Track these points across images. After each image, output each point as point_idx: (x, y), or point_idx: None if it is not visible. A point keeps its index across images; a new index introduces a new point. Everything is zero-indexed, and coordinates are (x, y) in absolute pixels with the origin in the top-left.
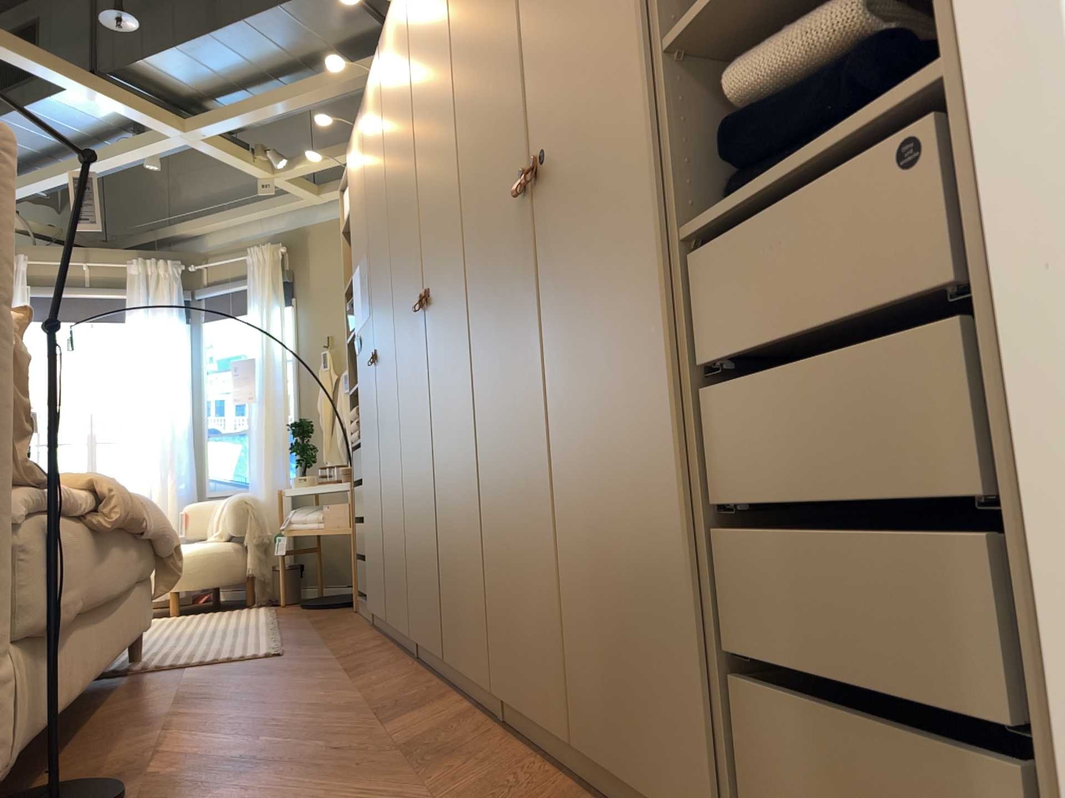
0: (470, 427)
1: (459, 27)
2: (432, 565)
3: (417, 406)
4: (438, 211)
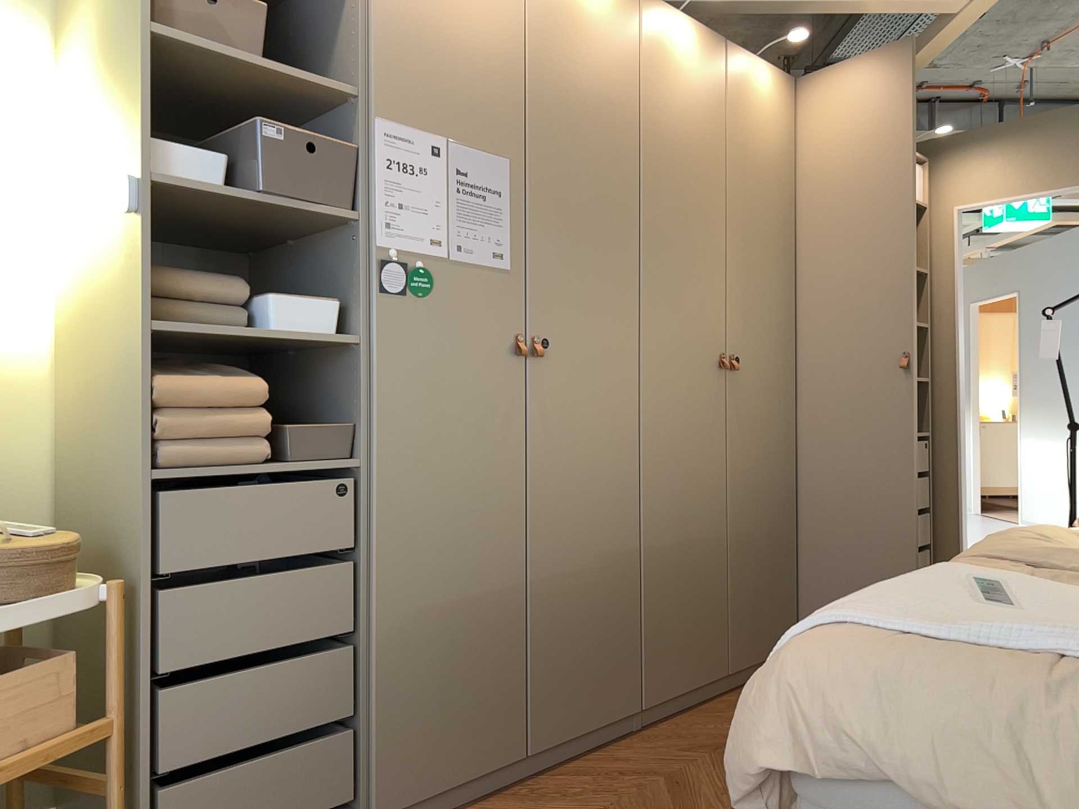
0: (790, 483)
1: (806, 213)
2: (711, 608)
3: (693, 451)
4: (762, 302)
